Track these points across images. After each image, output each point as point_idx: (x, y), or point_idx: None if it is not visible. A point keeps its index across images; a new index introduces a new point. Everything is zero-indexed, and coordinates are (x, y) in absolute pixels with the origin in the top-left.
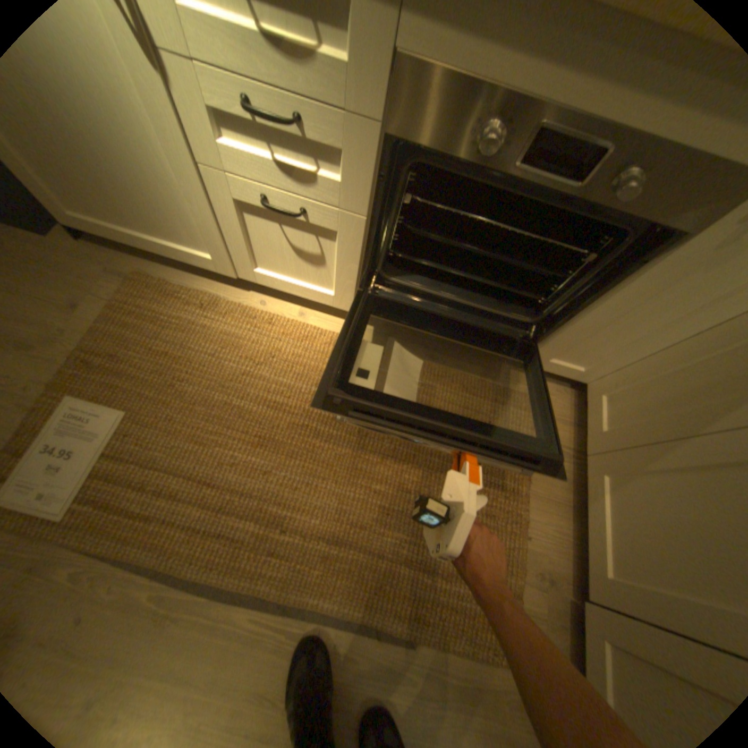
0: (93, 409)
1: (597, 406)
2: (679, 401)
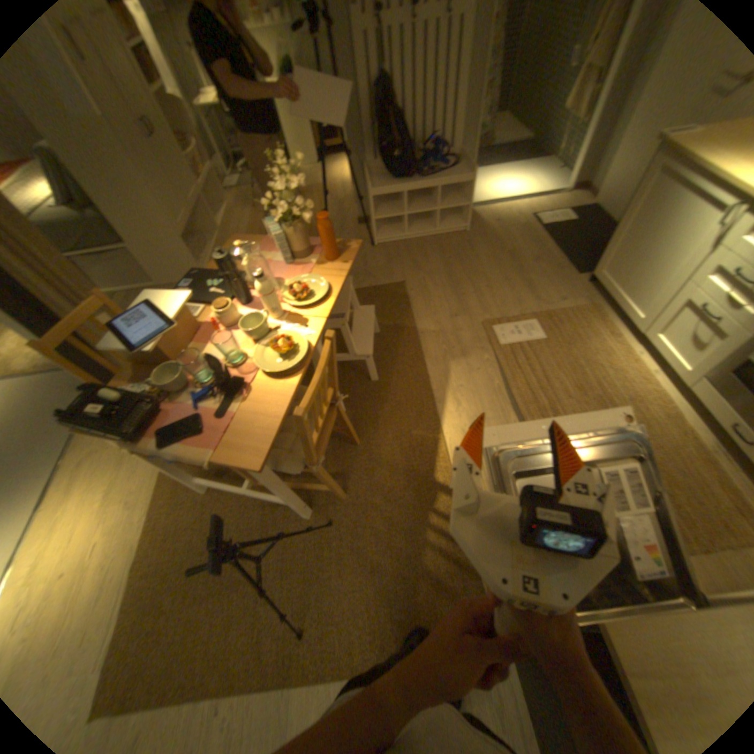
0: (538, 329)
1: None
2: None
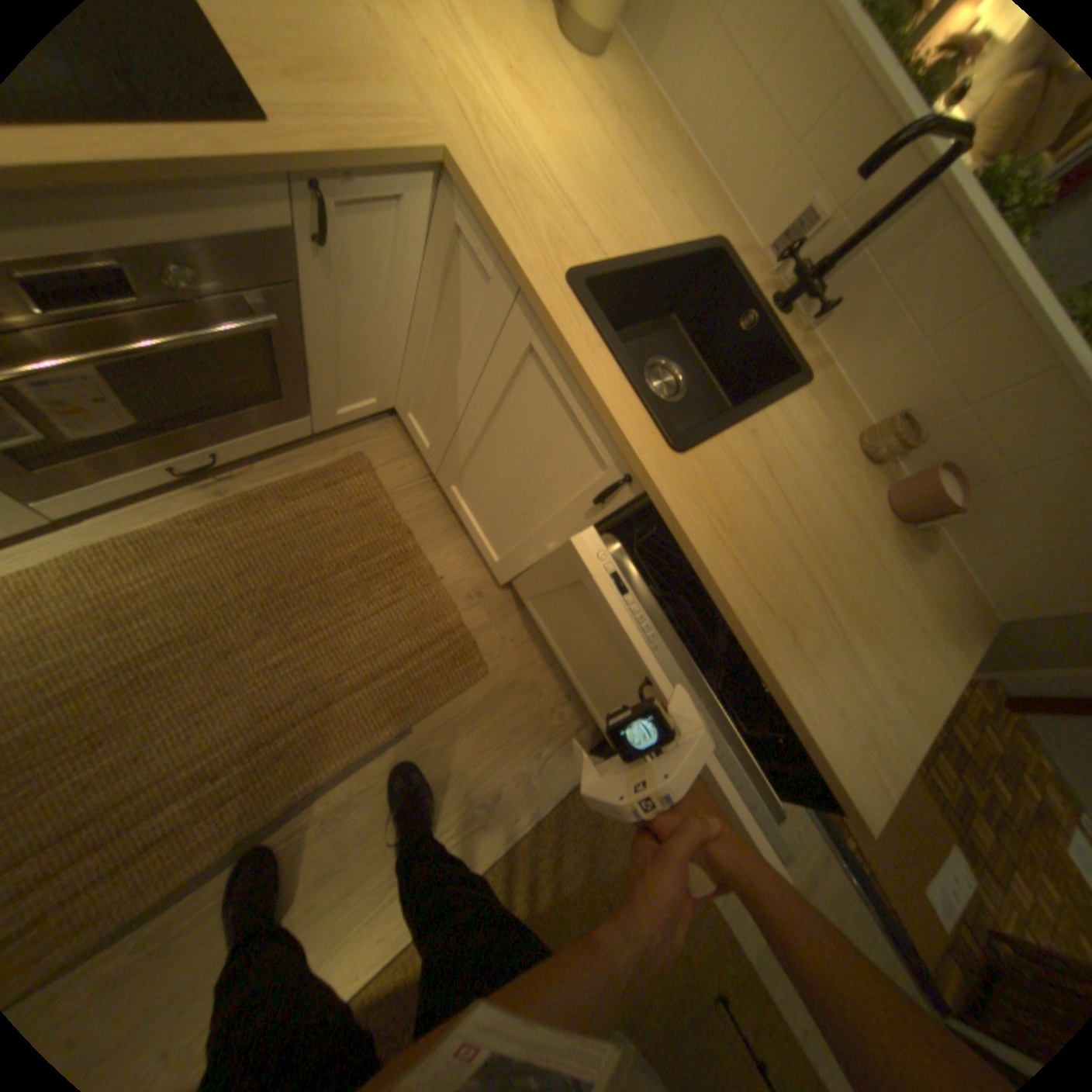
0: None
1: (412, 427)
2: (440, 398)
